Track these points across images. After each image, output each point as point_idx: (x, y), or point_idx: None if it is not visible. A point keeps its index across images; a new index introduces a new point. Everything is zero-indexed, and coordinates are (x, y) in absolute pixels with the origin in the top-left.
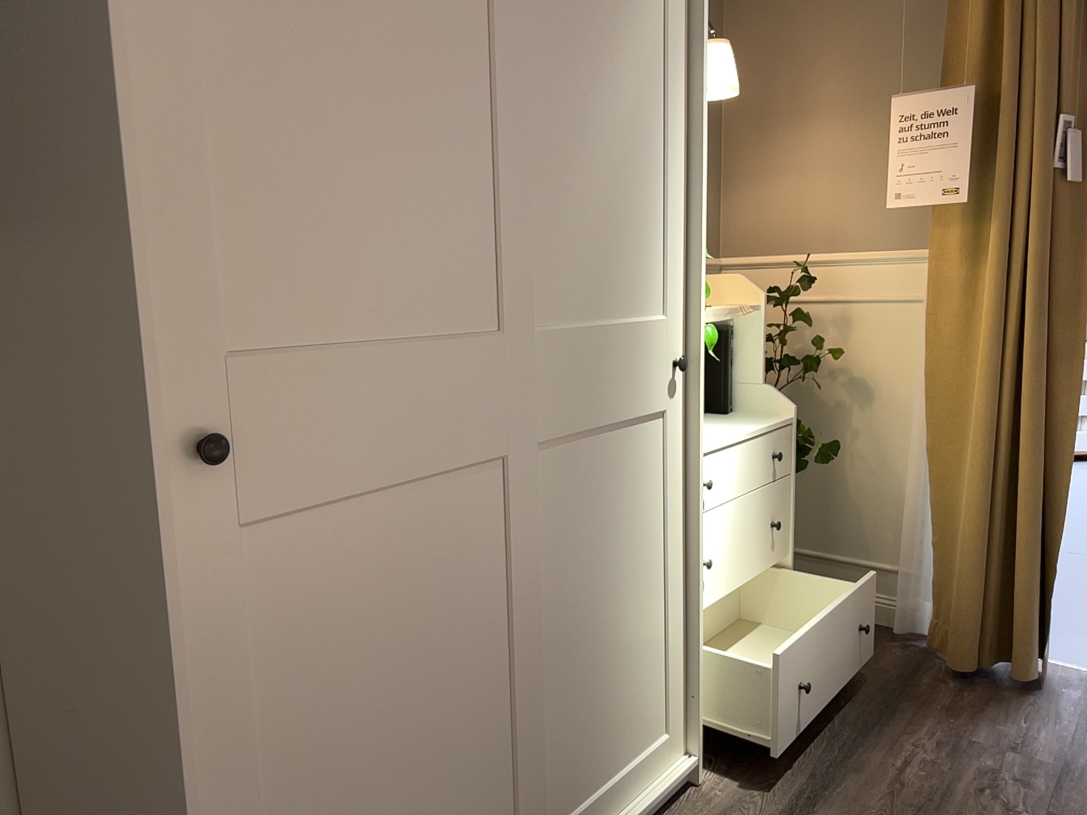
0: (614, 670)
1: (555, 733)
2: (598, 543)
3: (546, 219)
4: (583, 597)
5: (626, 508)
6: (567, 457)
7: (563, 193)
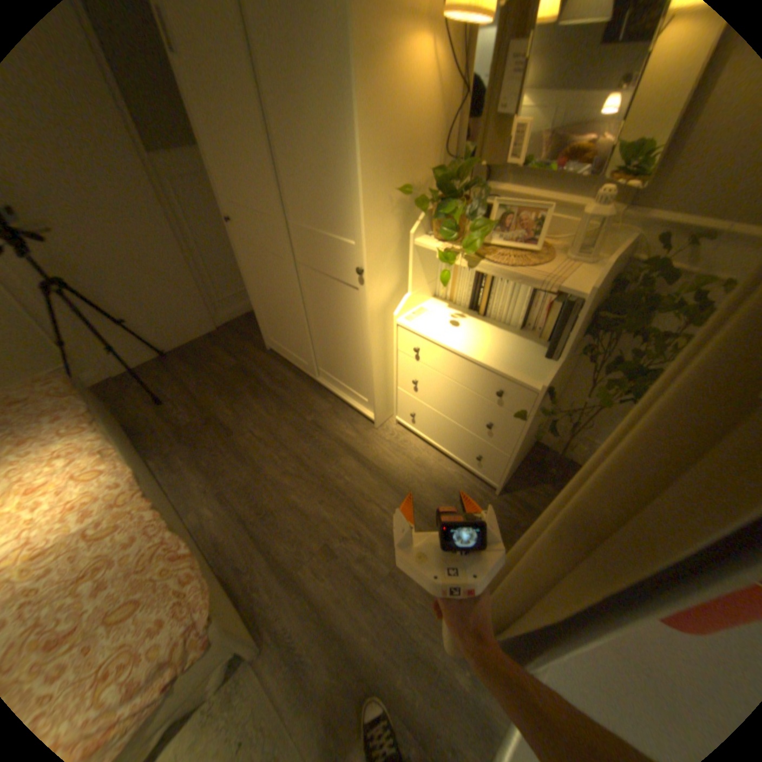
0: (342, 364)
1: (321, 356)
2: (330, 317)
3: (285, 170)
4: (326, 329)
5: (342, 316)
6: (311, 275)
7: (290, 157)
